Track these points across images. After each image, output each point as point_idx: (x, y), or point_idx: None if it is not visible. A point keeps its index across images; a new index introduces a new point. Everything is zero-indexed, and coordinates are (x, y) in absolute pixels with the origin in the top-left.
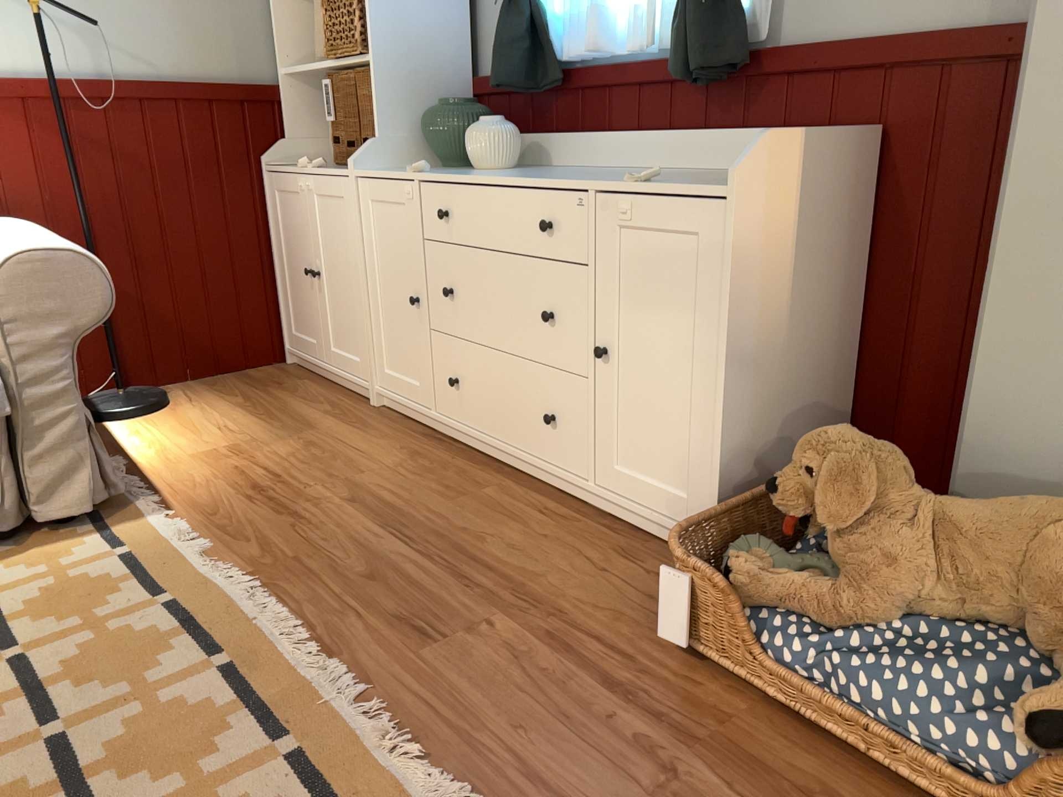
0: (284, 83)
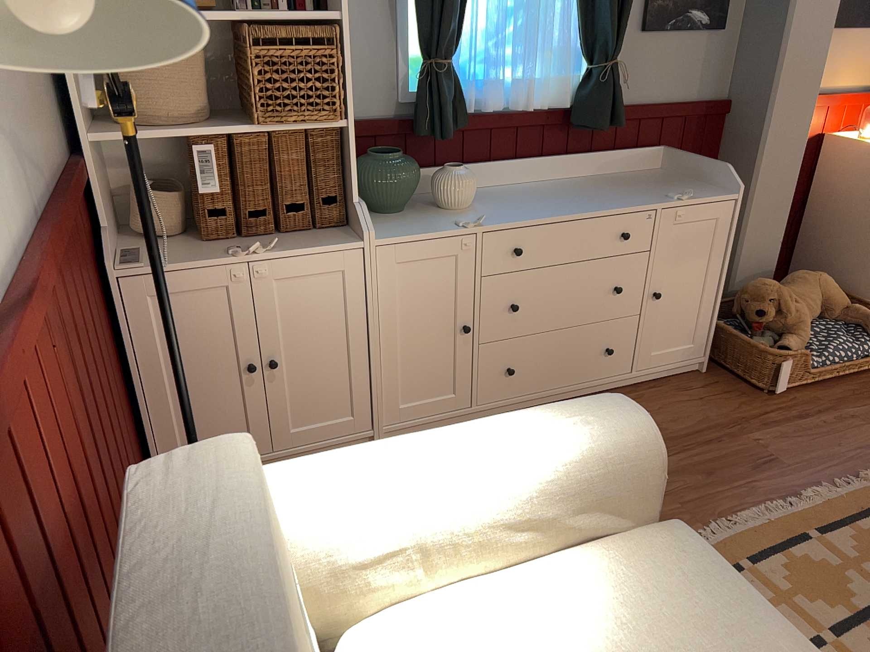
0: (89, 150)
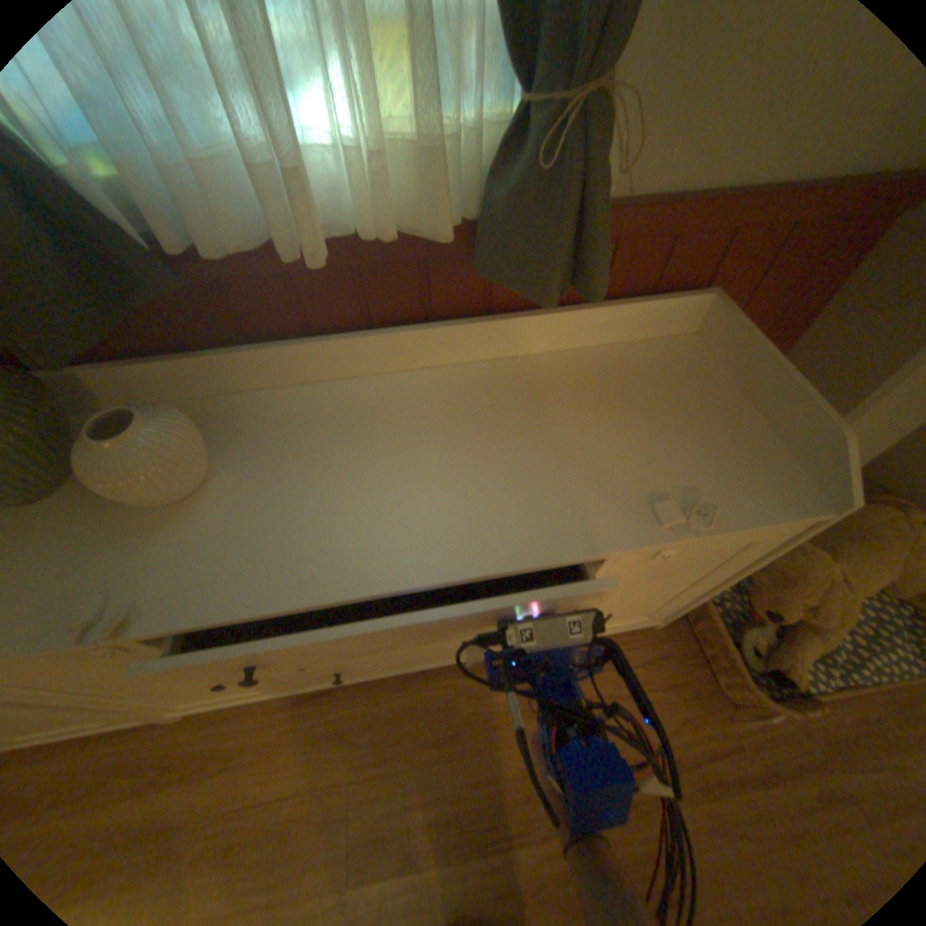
0: None
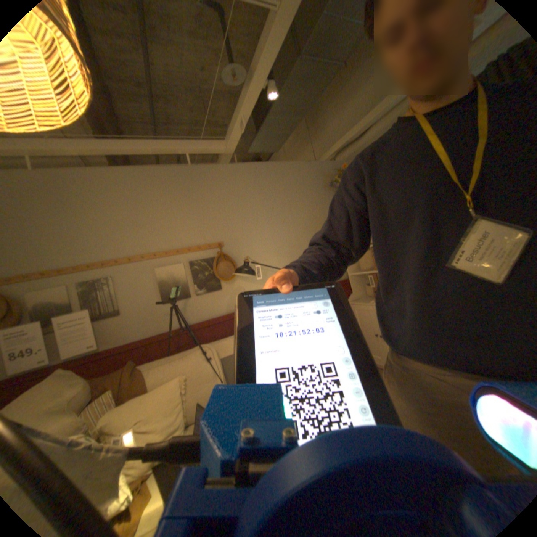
0: (350, 276)
